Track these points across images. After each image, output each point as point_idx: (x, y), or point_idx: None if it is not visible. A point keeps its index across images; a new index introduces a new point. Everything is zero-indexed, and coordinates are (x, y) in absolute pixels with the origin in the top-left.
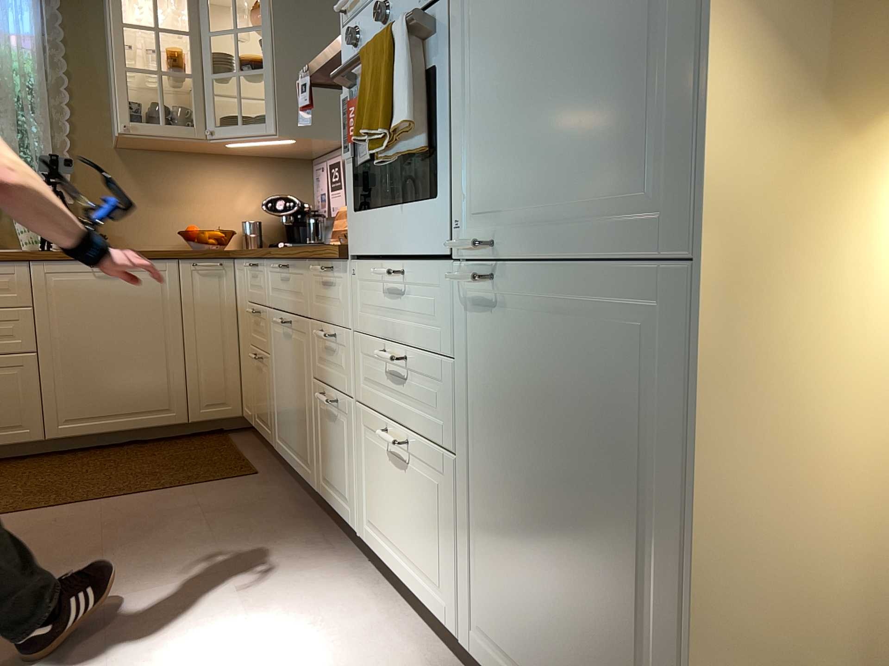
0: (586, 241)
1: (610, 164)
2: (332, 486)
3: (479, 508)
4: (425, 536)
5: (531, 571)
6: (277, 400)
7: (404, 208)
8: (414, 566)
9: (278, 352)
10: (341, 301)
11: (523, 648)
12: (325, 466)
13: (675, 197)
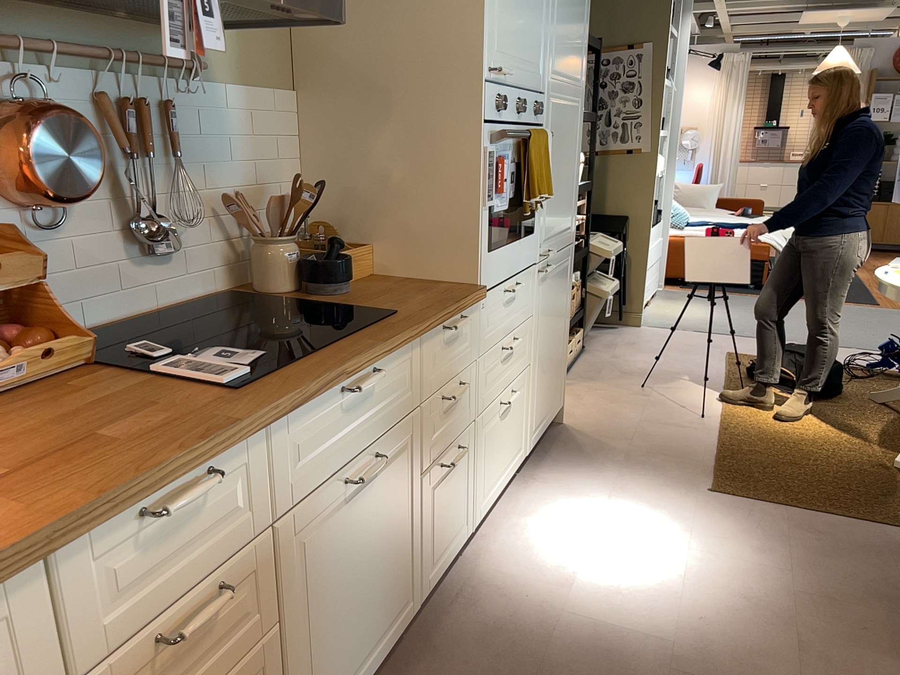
0: (563, 242)
1: (567, 217)
2: (442, 551)
3: (536, 375)
4: (516, 431)
5: (547, 373)
6: (309, 666)
7: (519, 241)
8: (509, 463)
9: (322, 565)
10: (466, 343)
11: (544, 408)
12: (435, 546)
13: (572, 226)
